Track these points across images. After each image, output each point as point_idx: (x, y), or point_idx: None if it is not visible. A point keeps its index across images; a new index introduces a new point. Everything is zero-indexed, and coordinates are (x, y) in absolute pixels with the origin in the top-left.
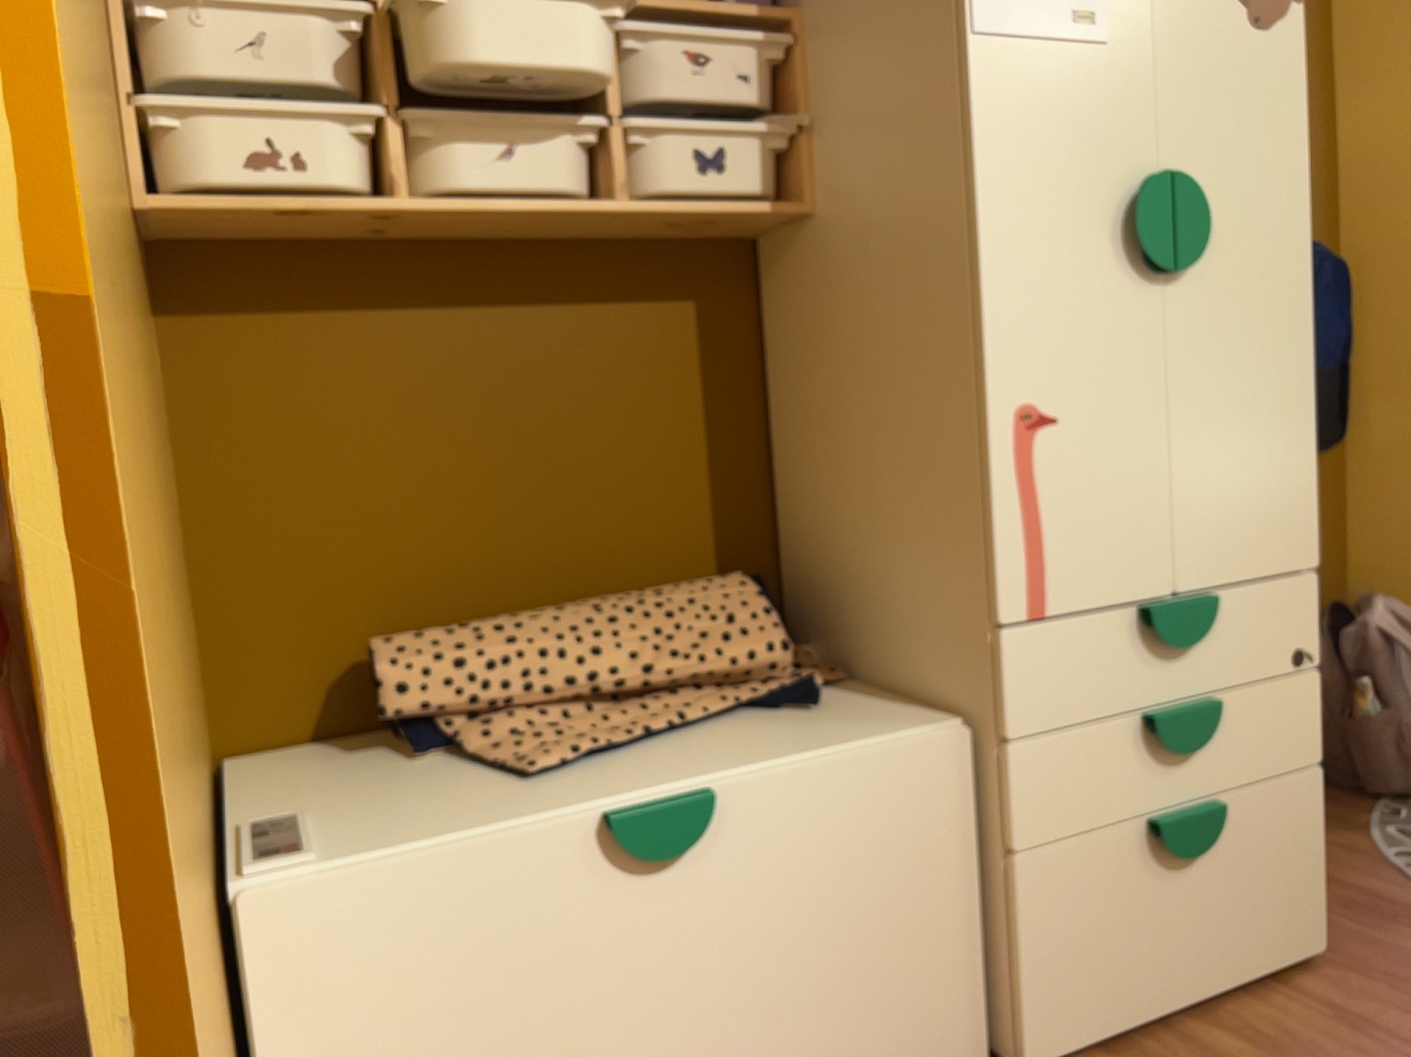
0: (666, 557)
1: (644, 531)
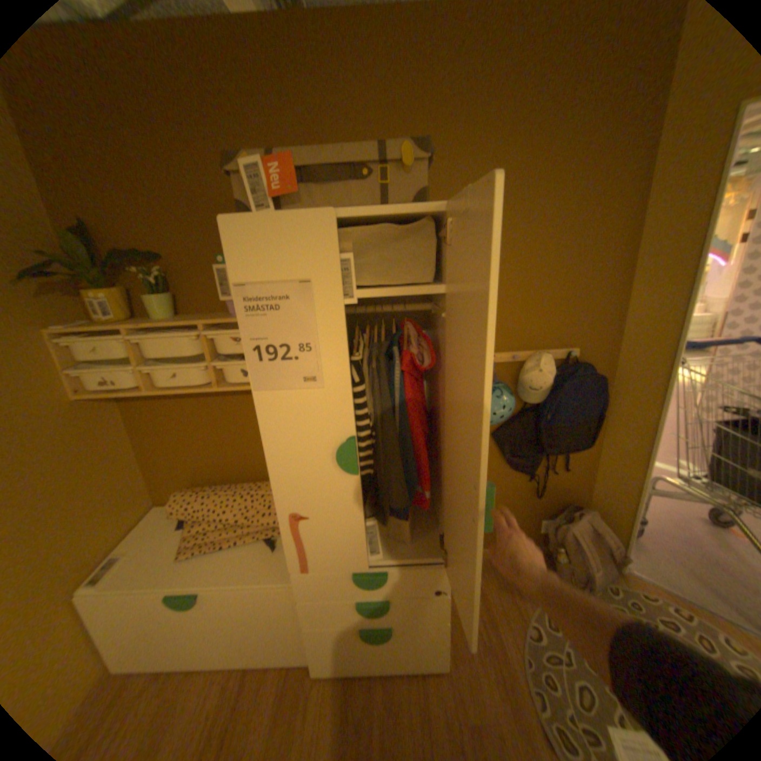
0: None
1: None
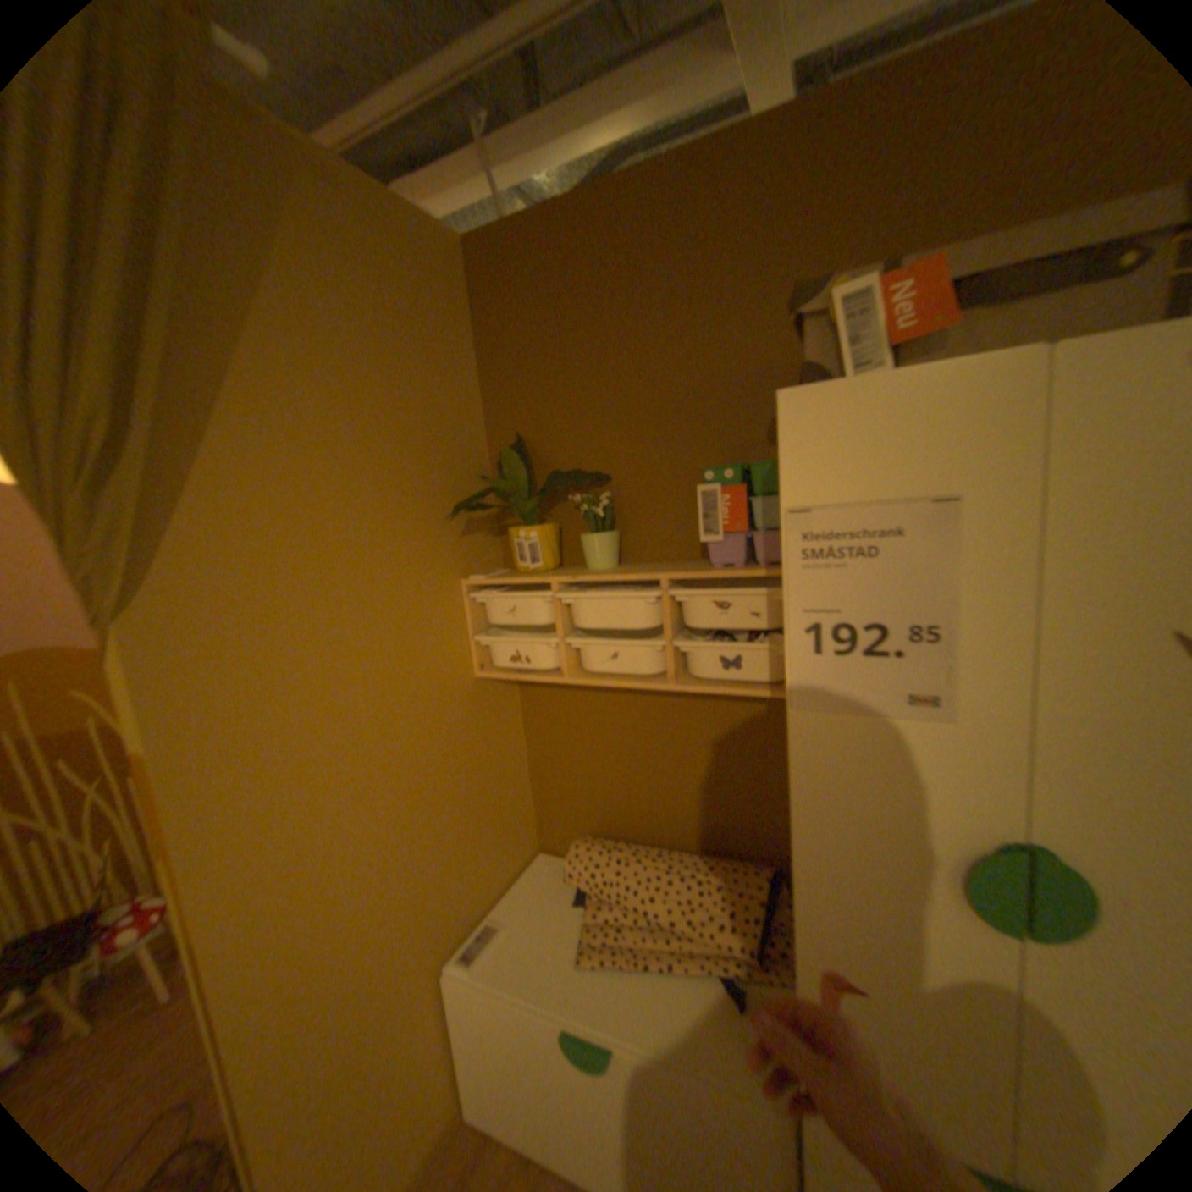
0: (736, 839)
1: (724, 821)
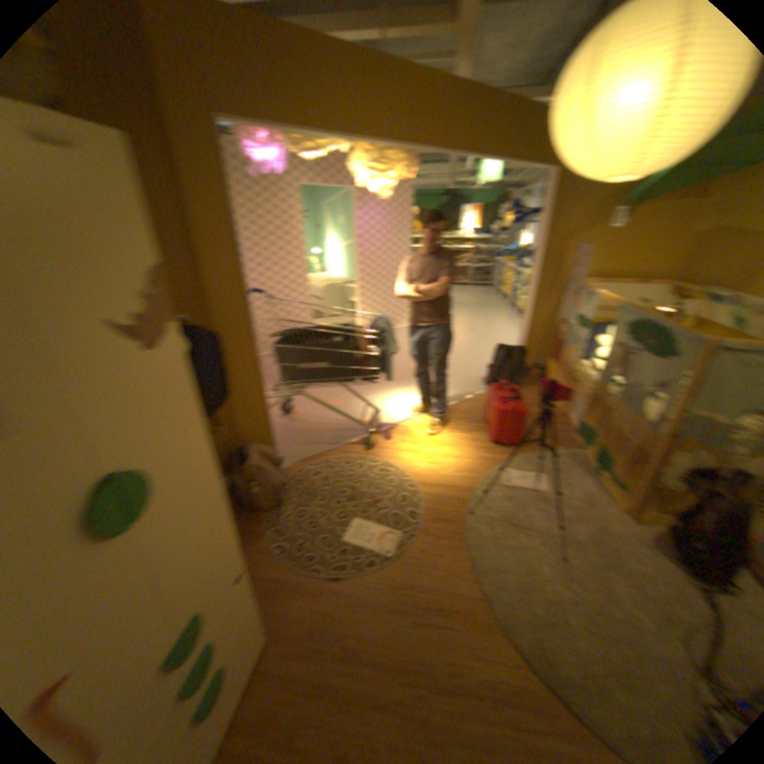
0: None
1: None
